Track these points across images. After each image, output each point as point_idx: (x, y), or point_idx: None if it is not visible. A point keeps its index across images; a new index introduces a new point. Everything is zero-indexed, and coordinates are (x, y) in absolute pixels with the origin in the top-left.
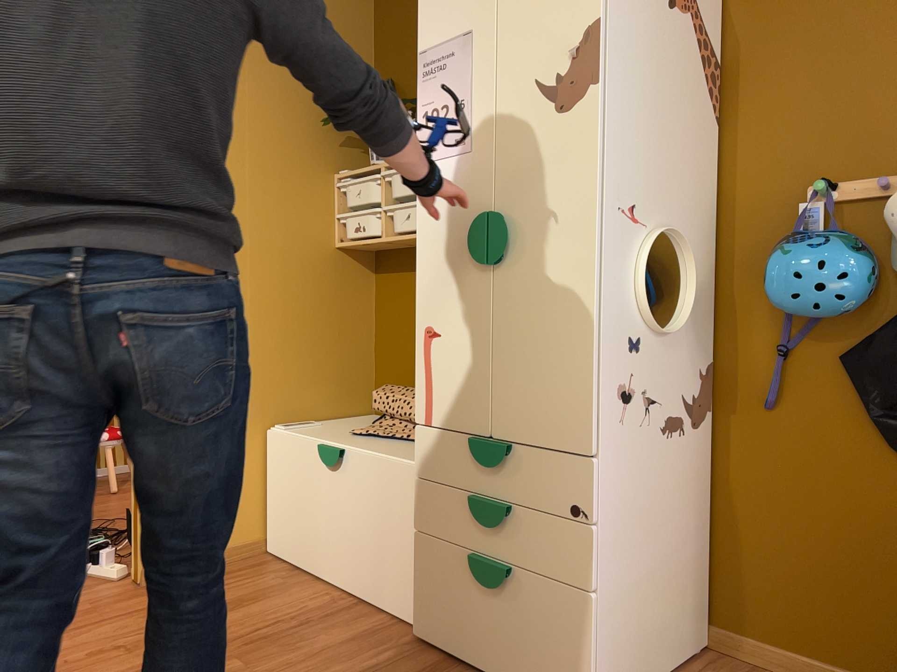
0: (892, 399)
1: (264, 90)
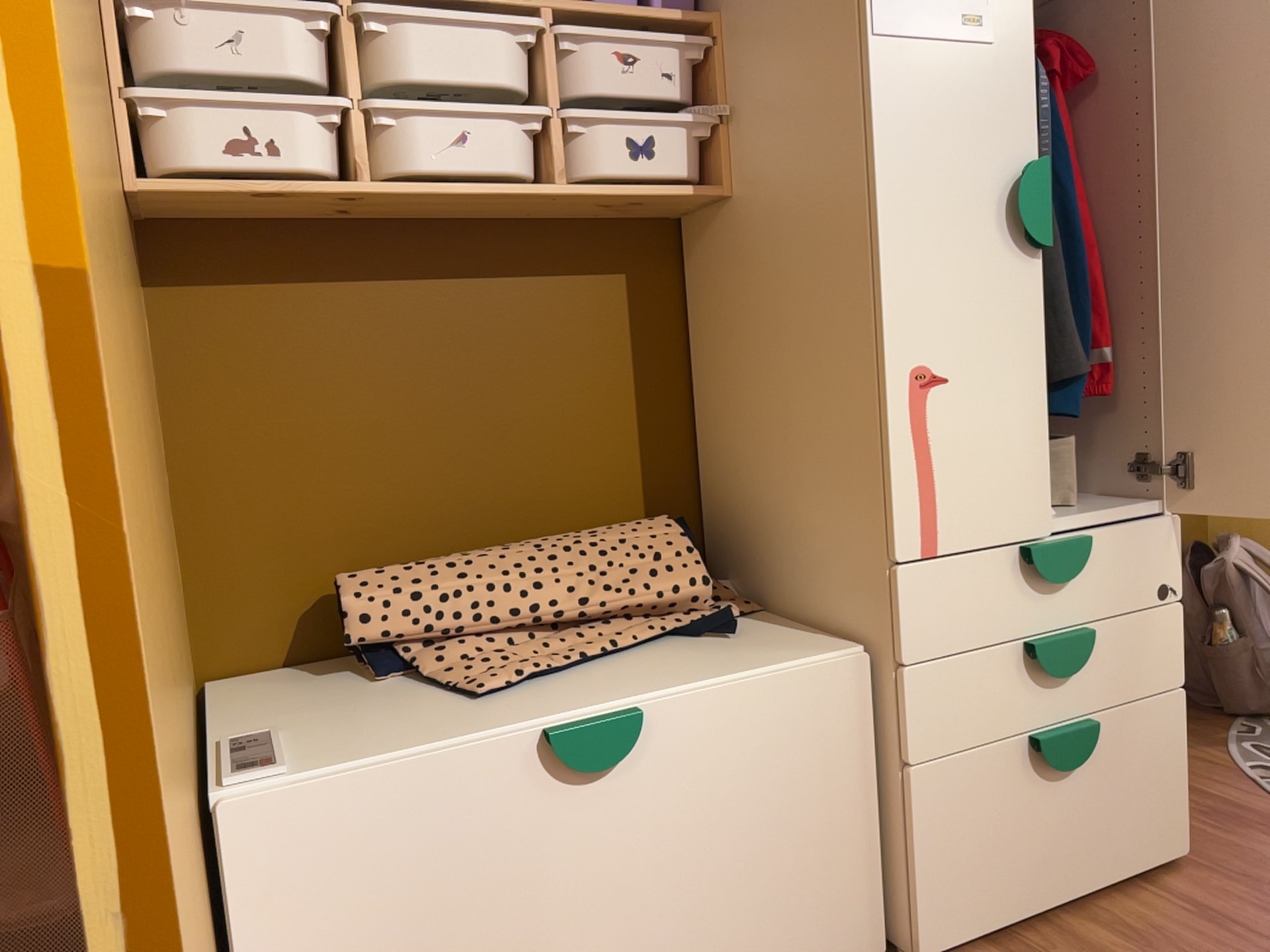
0: None
1: None
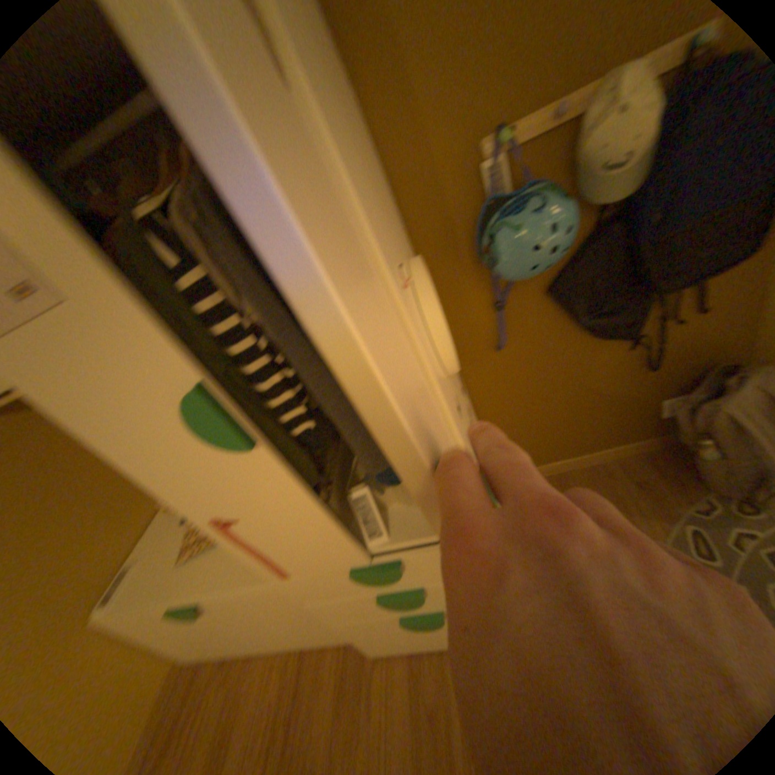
0: (593, 306)
1: None
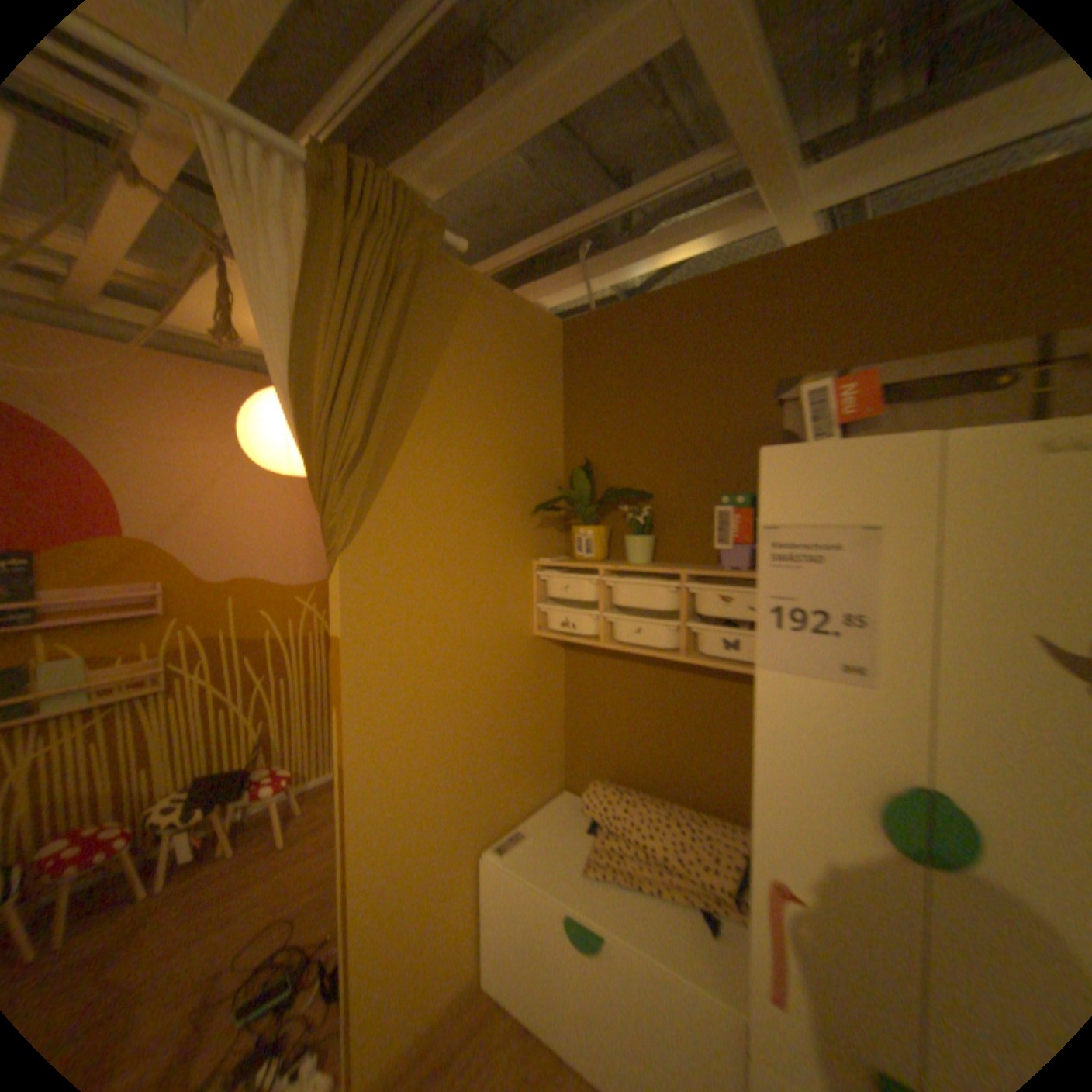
0: None
1: (470, 487)
